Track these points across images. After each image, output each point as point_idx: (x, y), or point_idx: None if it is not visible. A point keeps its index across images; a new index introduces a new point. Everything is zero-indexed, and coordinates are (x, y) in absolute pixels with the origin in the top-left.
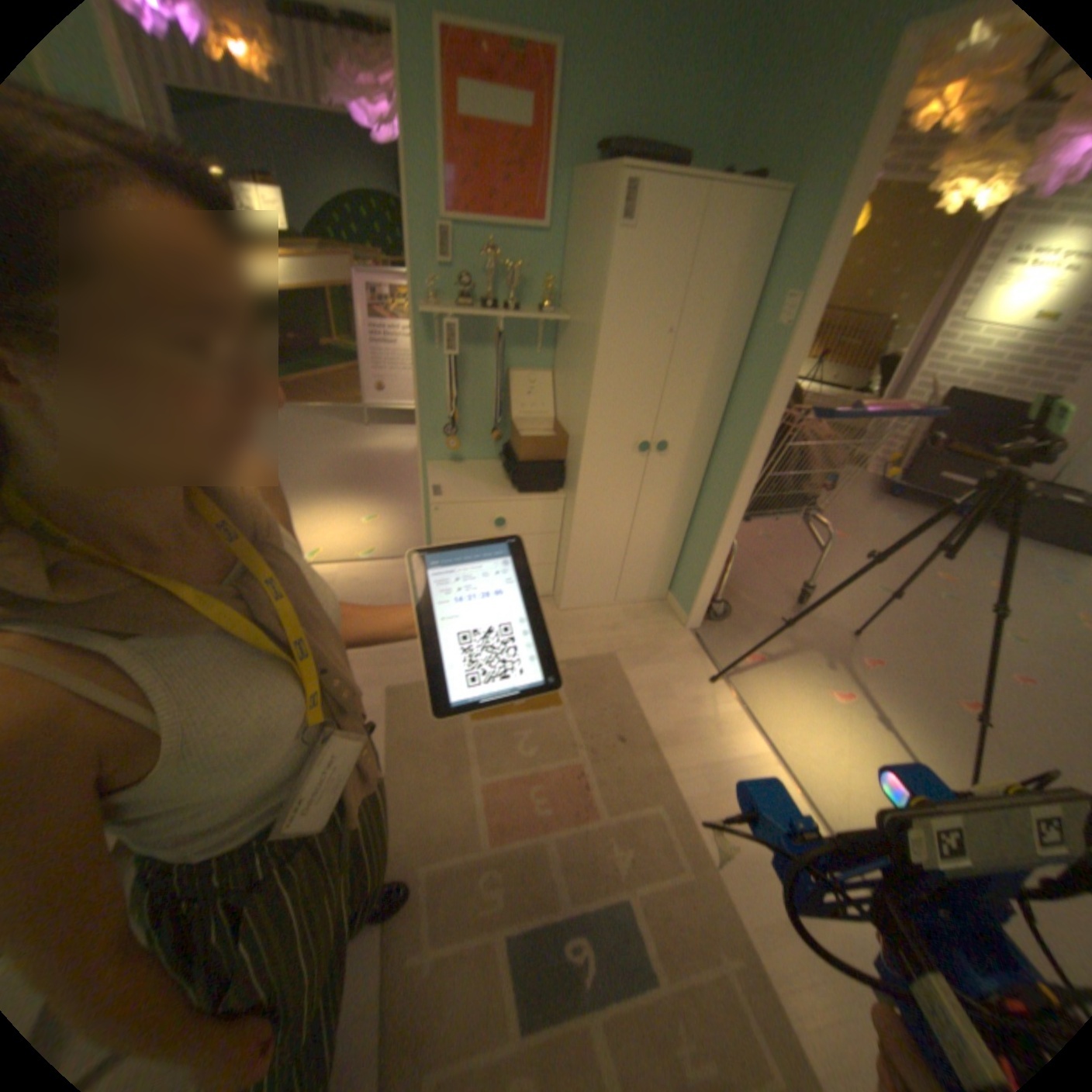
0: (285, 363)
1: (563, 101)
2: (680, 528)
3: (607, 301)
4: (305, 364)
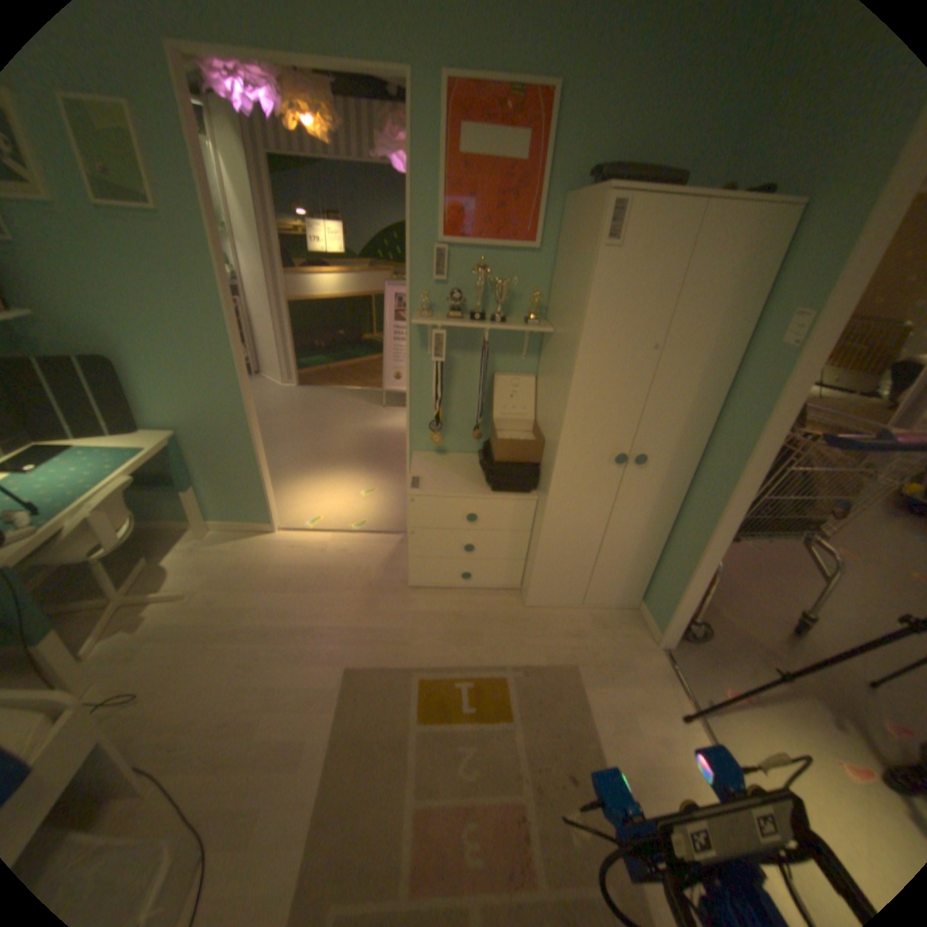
0: (332, 354)
1: (558, 136)
2: (658, 541)
3: (587, 317)
4: (347, 356)
